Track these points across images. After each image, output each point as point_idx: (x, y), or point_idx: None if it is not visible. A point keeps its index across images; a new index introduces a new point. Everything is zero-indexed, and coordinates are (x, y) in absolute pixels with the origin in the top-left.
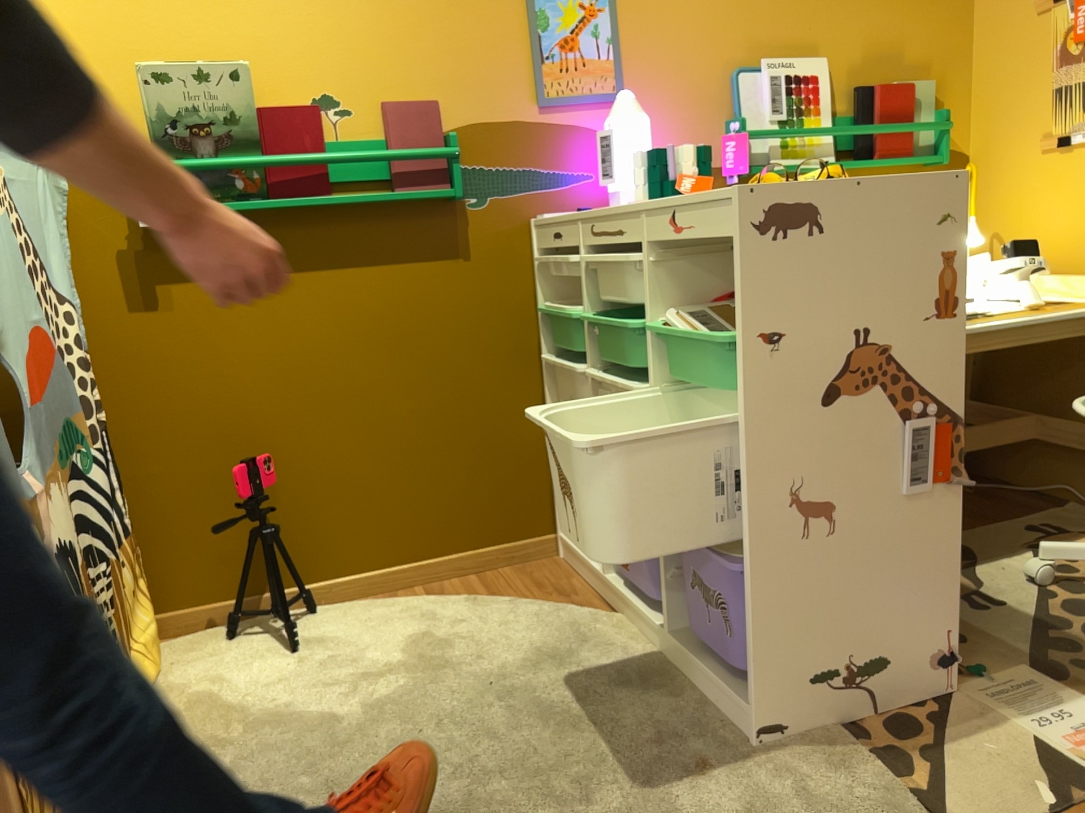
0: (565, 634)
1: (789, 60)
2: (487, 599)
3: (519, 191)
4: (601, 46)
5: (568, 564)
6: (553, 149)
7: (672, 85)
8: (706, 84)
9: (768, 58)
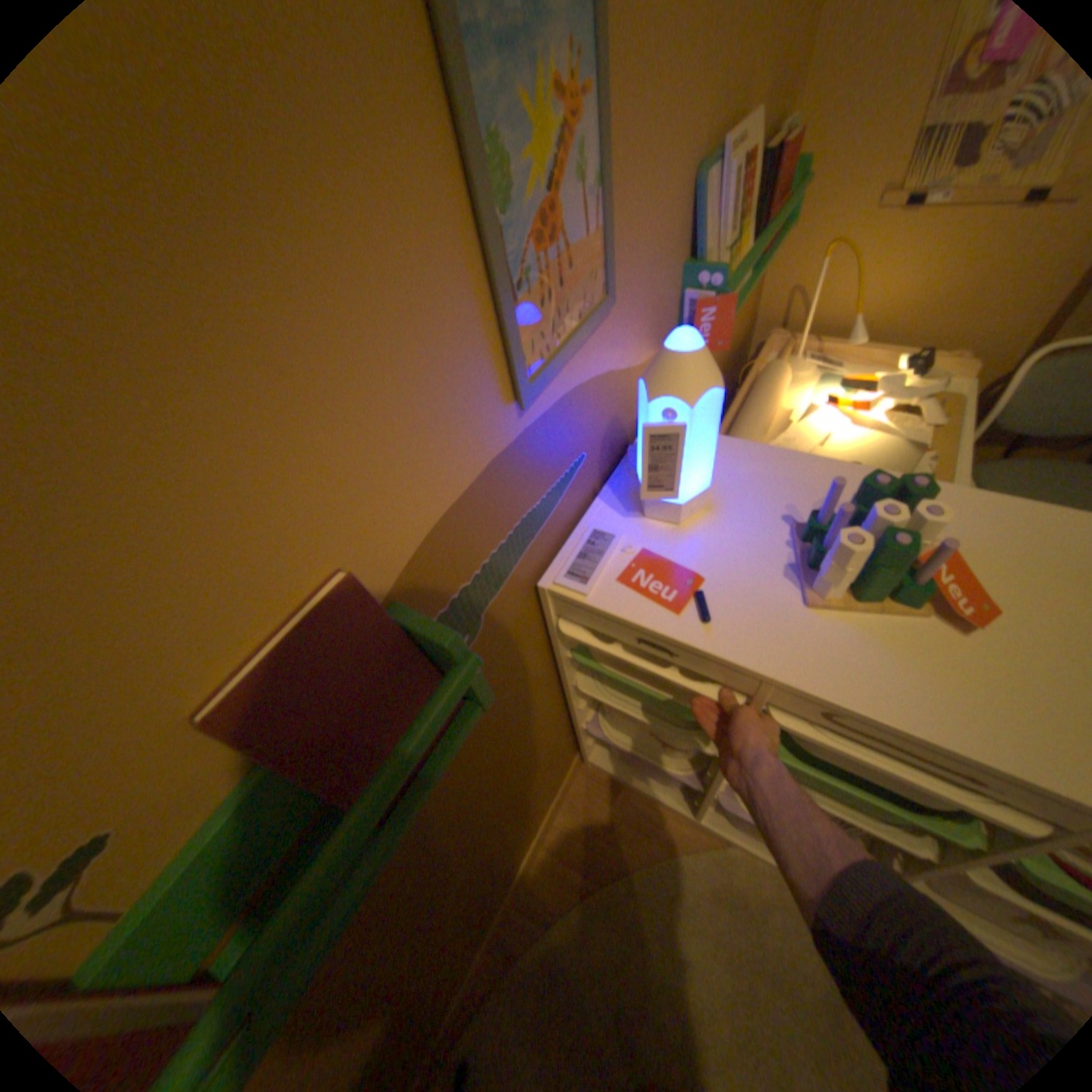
0: (723, 914)
1: (742, 120)
2: (602, 897)
3: (515, 564)
4: (591, 195)
5: (606, 776)
6: (543, 462)
7: (653, 233)
8: (678, 209)
9: (724, 123)
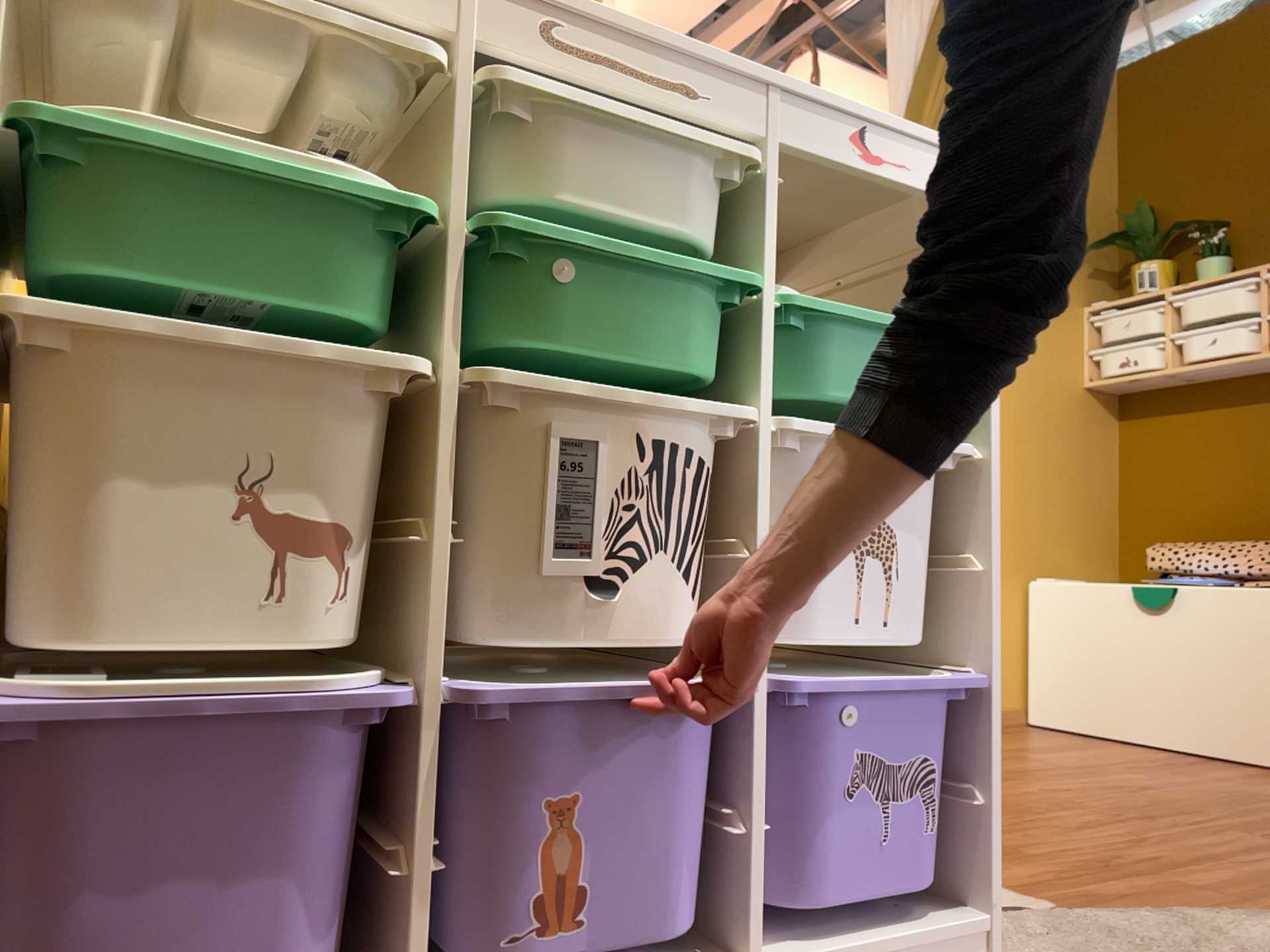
0: None
1: None
2: None
3: None
4: None
5: None
6: None
7: None
8: None
9: None
